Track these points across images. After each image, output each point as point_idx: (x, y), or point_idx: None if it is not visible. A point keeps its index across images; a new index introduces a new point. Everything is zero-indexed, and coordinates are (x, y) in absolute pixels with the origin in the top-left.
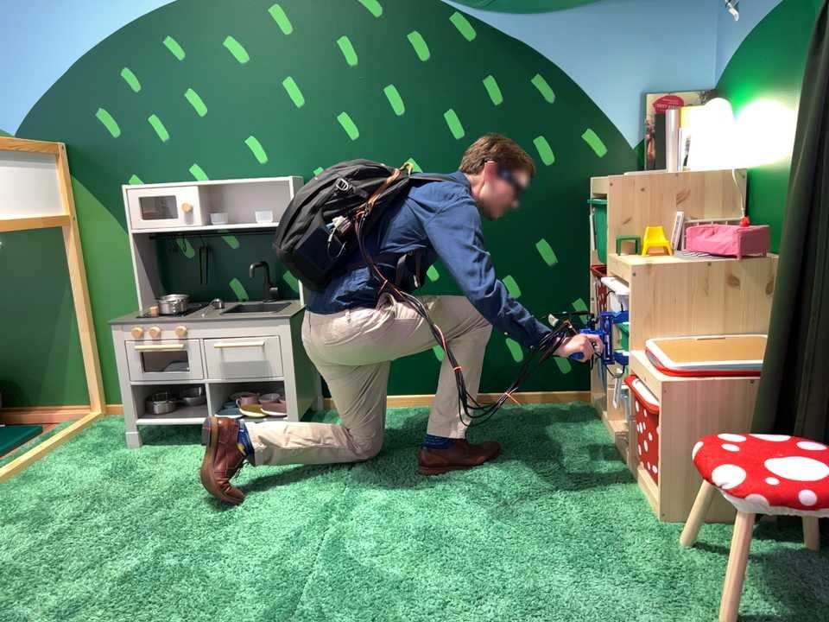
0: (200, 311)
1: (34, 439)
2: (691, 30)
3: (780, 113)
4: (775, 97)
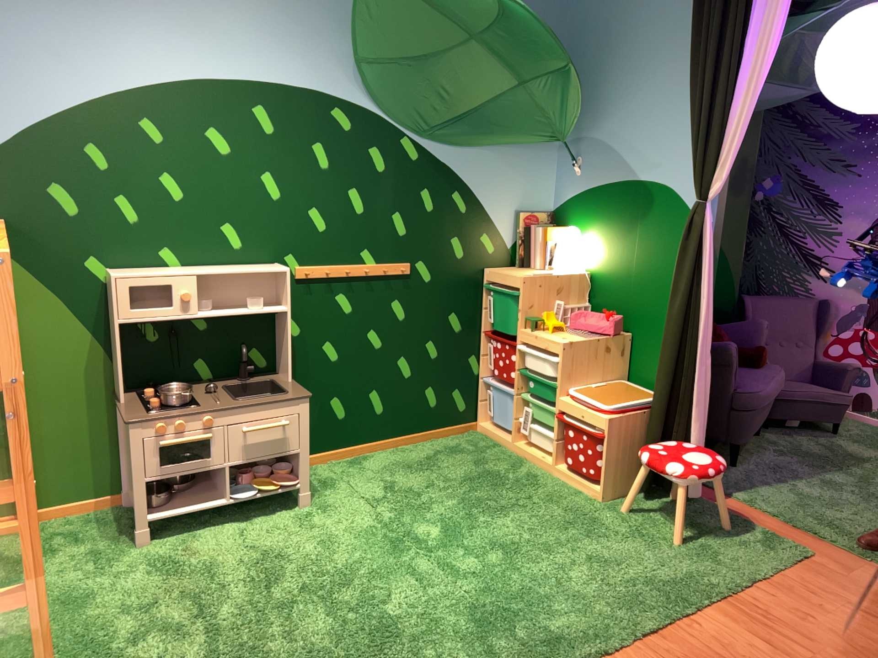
0: (205, 396)
1: None
2: (541, 174)
3: (616, 248)
4: (612, 237)
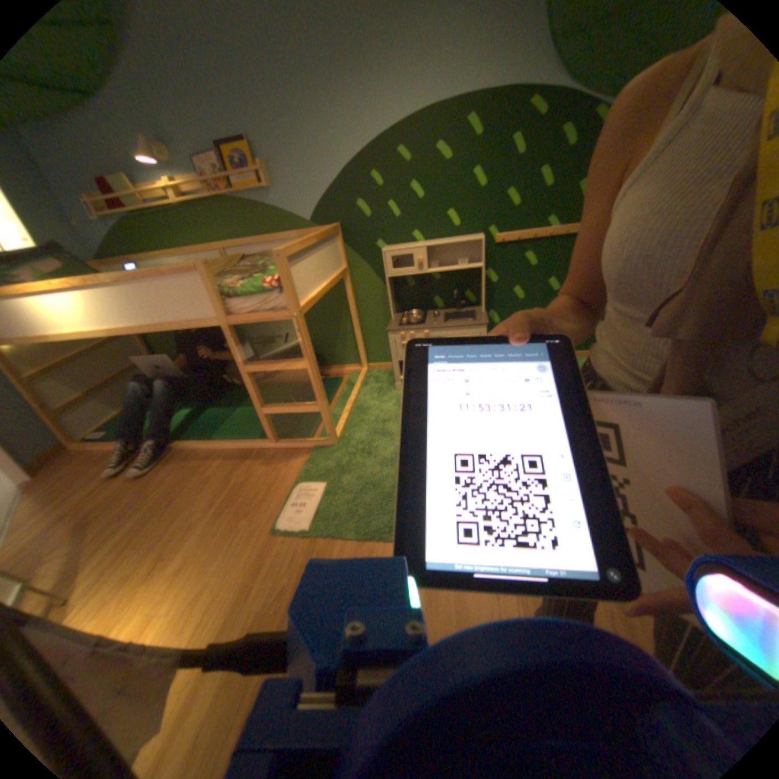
0: (427, 318)
1: (340, 383)
2: None
3: None
4: None
